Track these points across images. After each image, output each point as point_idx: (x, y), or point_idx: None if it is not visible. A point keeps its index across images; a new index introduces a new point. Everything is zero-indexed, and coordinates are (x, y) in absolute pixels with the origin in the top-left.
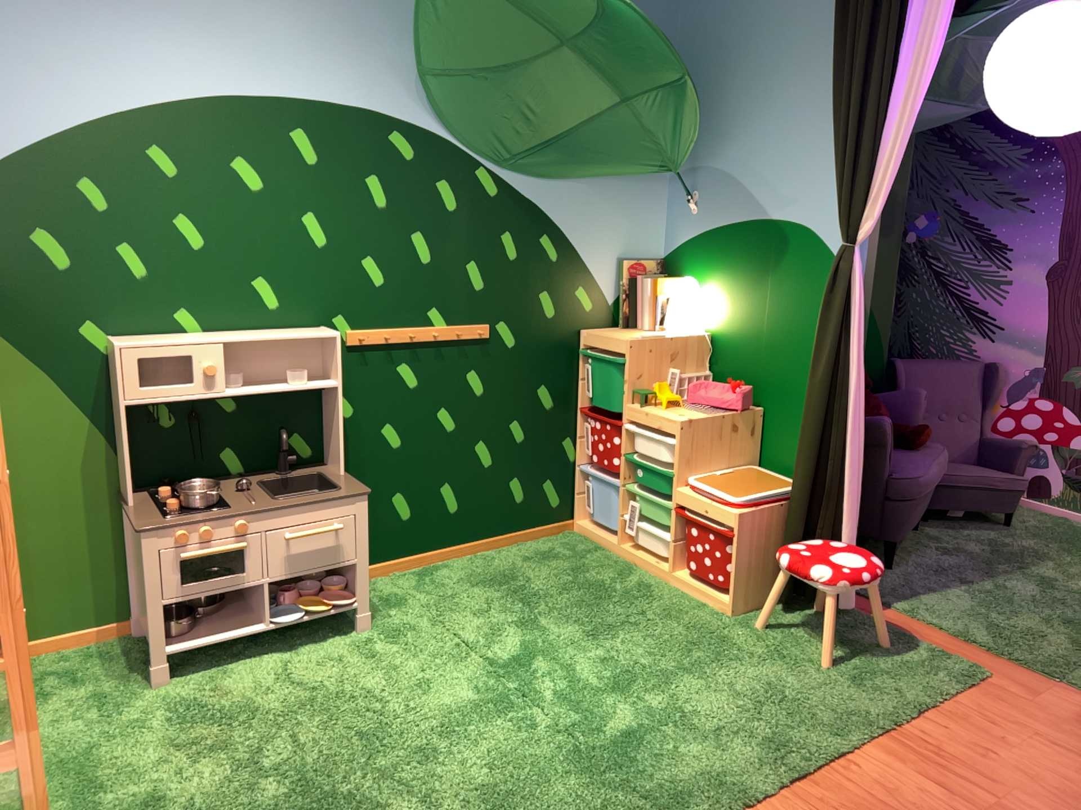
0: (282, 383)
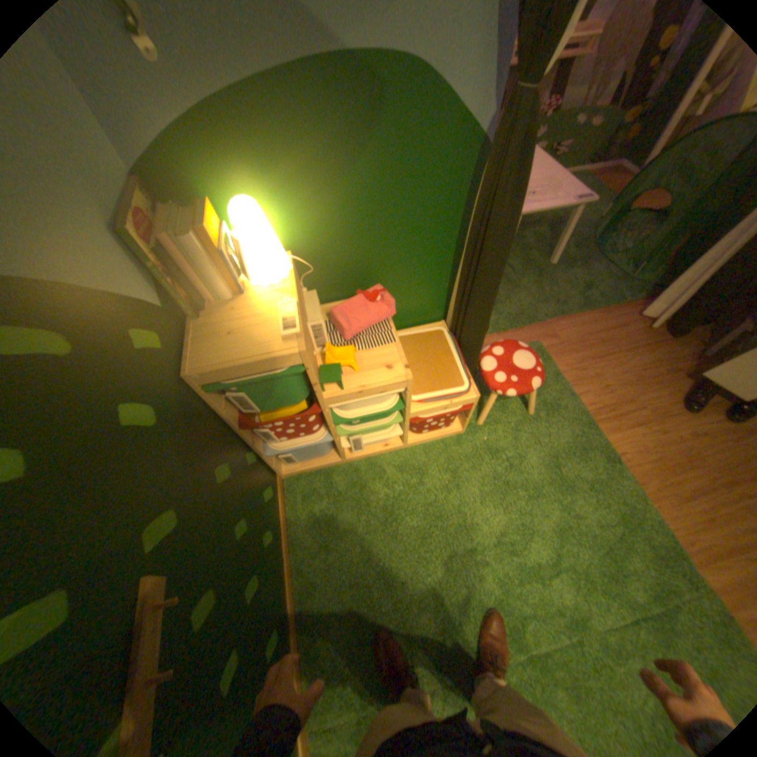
0: None
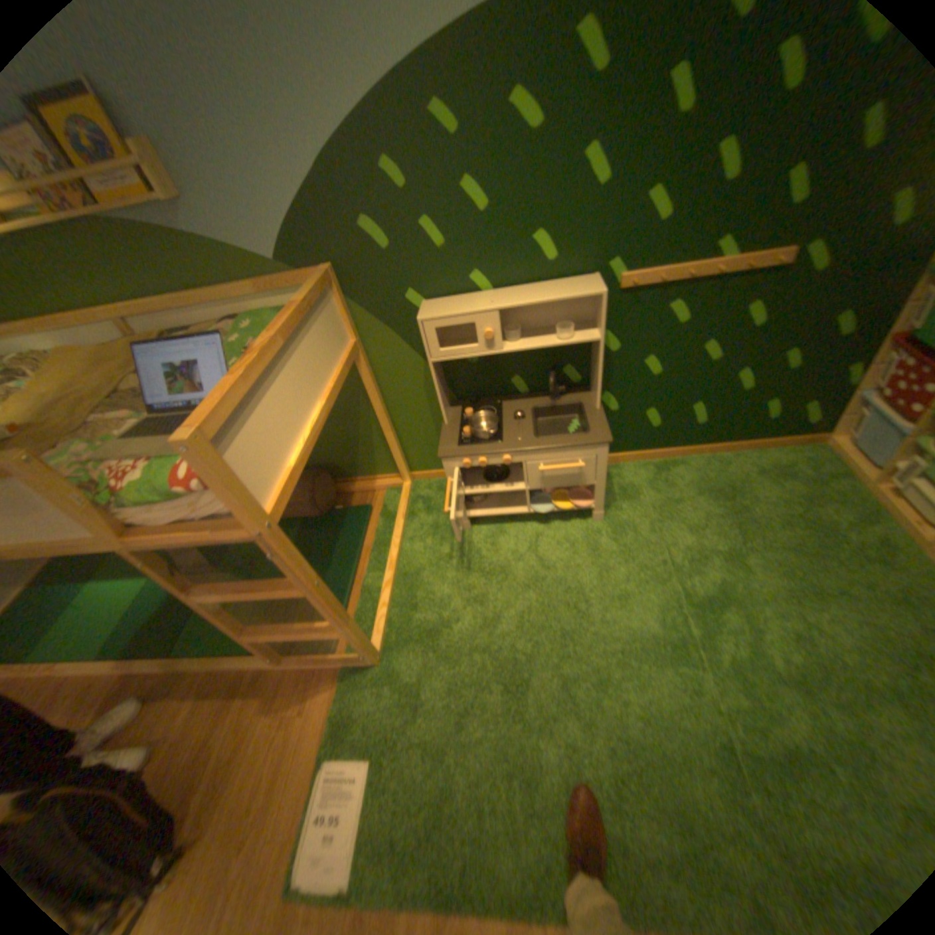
0: (553, 334)
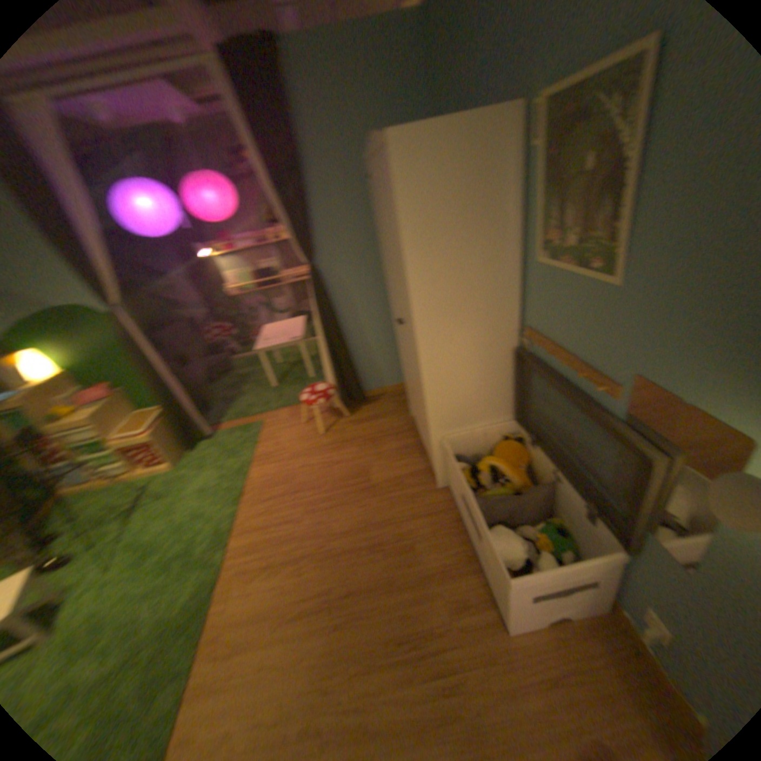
0: None
